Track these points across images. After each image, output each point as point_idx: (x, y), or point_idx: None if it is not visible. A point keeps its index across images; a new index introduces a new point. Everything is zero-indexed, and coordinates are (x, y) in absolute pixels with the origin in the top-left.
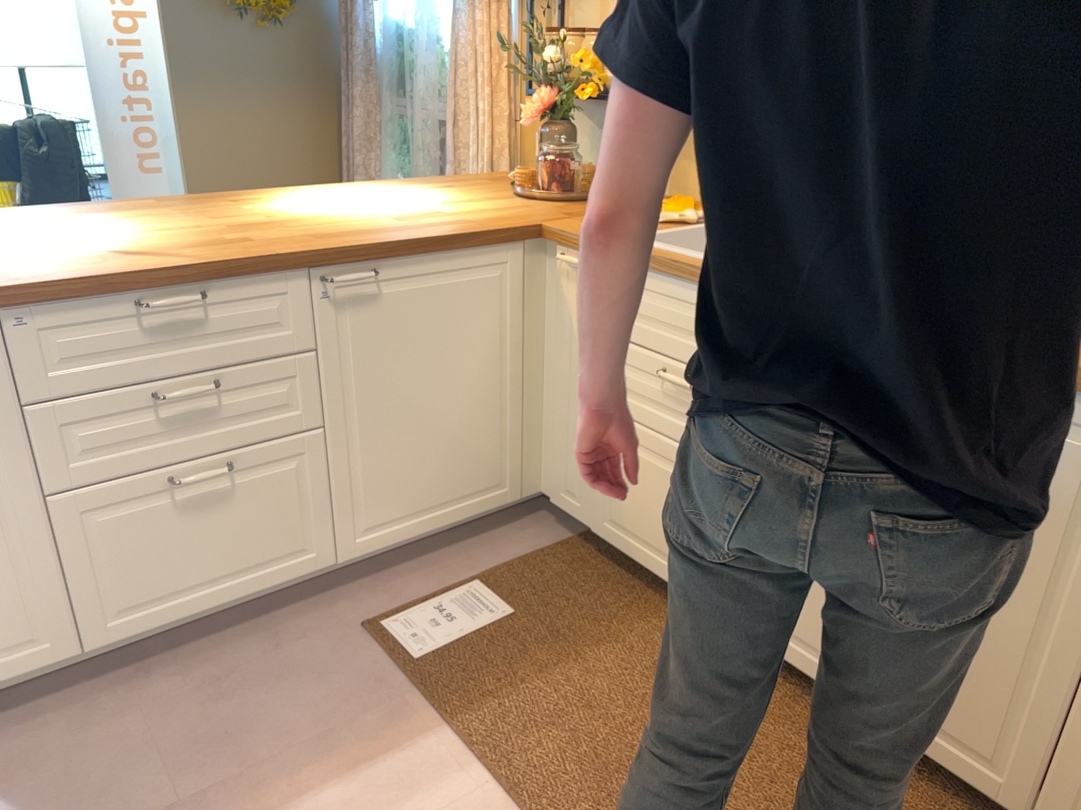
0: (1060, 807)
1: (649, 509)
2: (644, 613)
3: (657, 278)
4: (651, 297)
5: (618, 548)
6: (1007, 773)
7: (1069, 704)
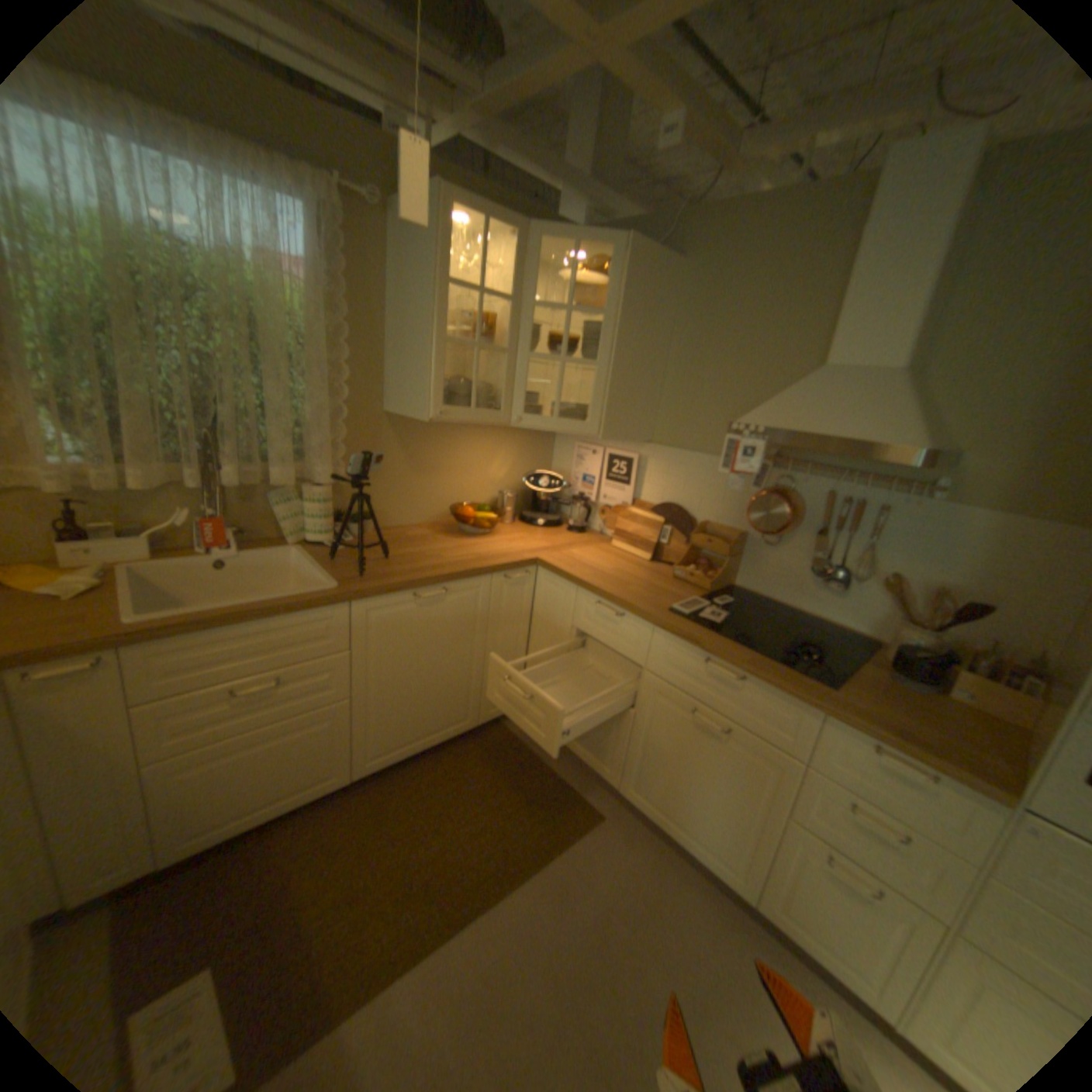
0: (484, 712)
1: (234, 796)
2: (264, 857)
3: (202, 637)
4: (196, 654)
5: (200, 853)
6: (469, 719)
7: (481, 679)
